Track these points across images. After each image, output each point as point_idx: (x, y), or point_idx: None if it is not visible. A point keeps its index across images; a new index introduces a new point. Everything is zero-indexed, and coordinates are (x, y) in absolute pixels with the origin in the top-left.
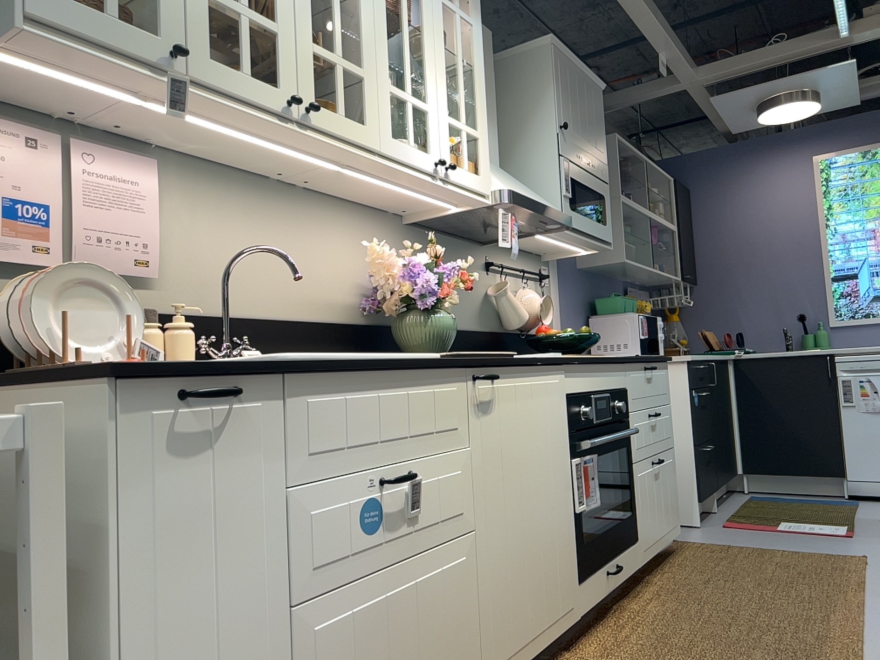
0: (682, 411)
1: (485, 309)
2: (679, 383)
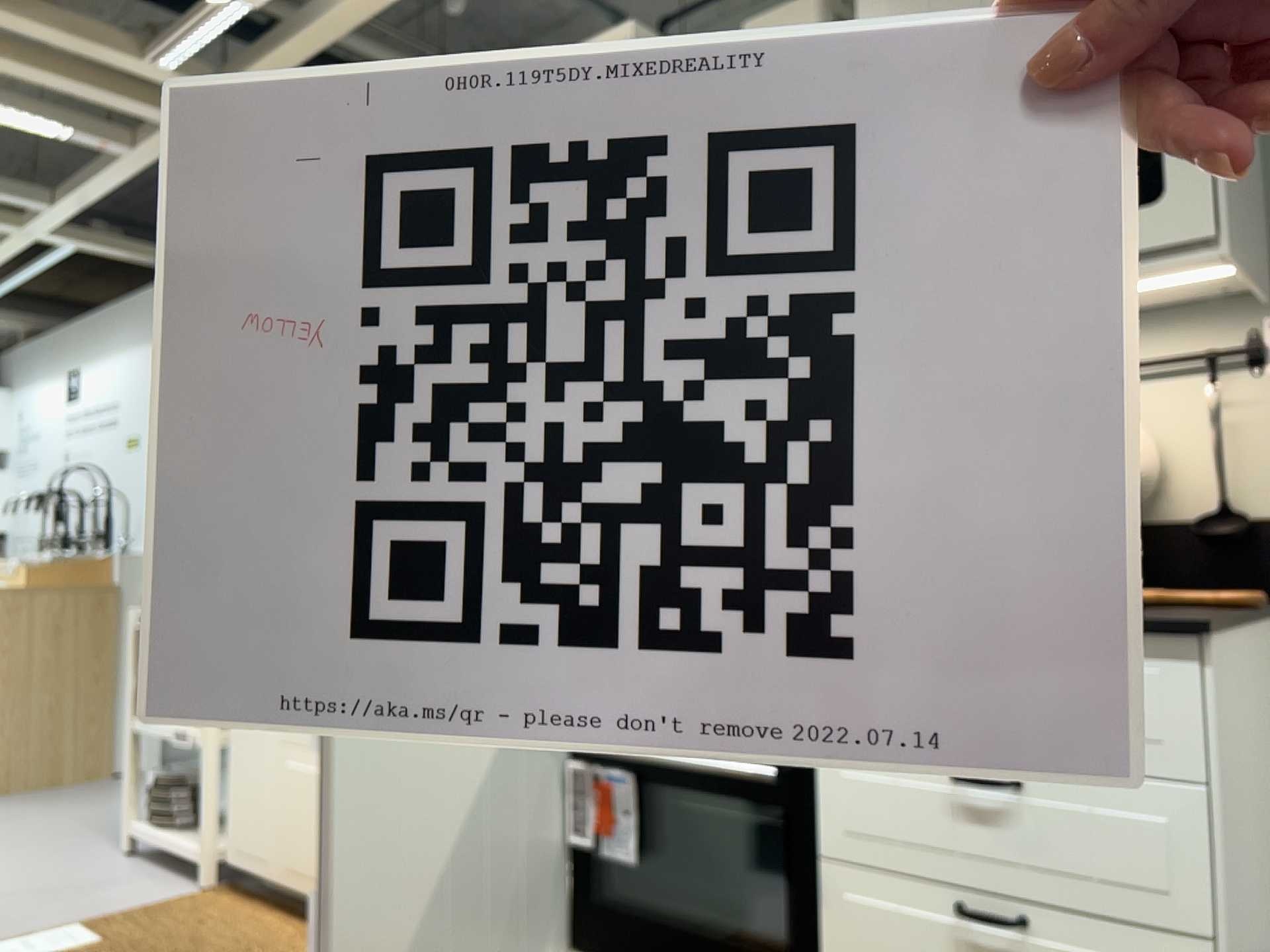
0: None
1: None
2: None
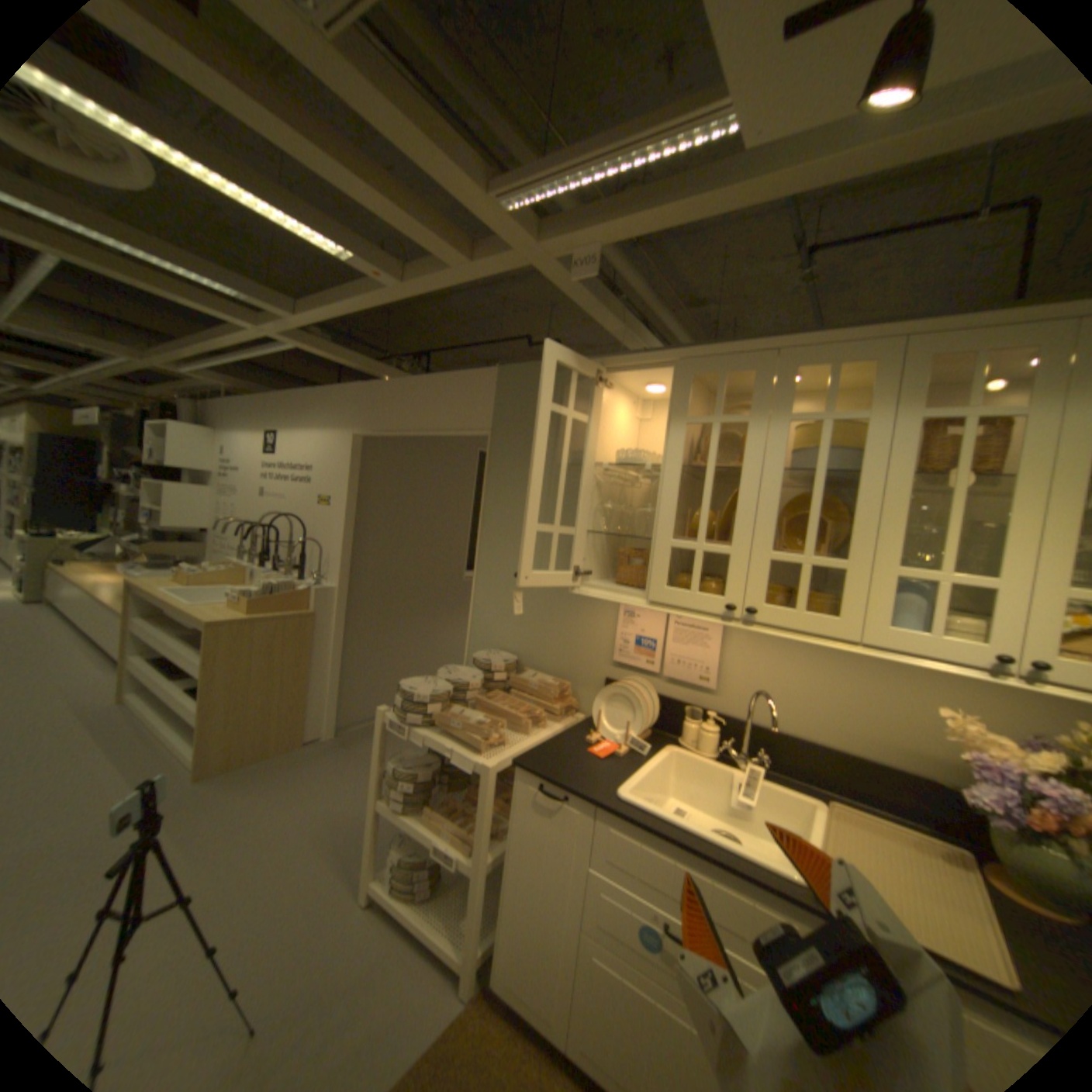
0: None
1: None
2: None
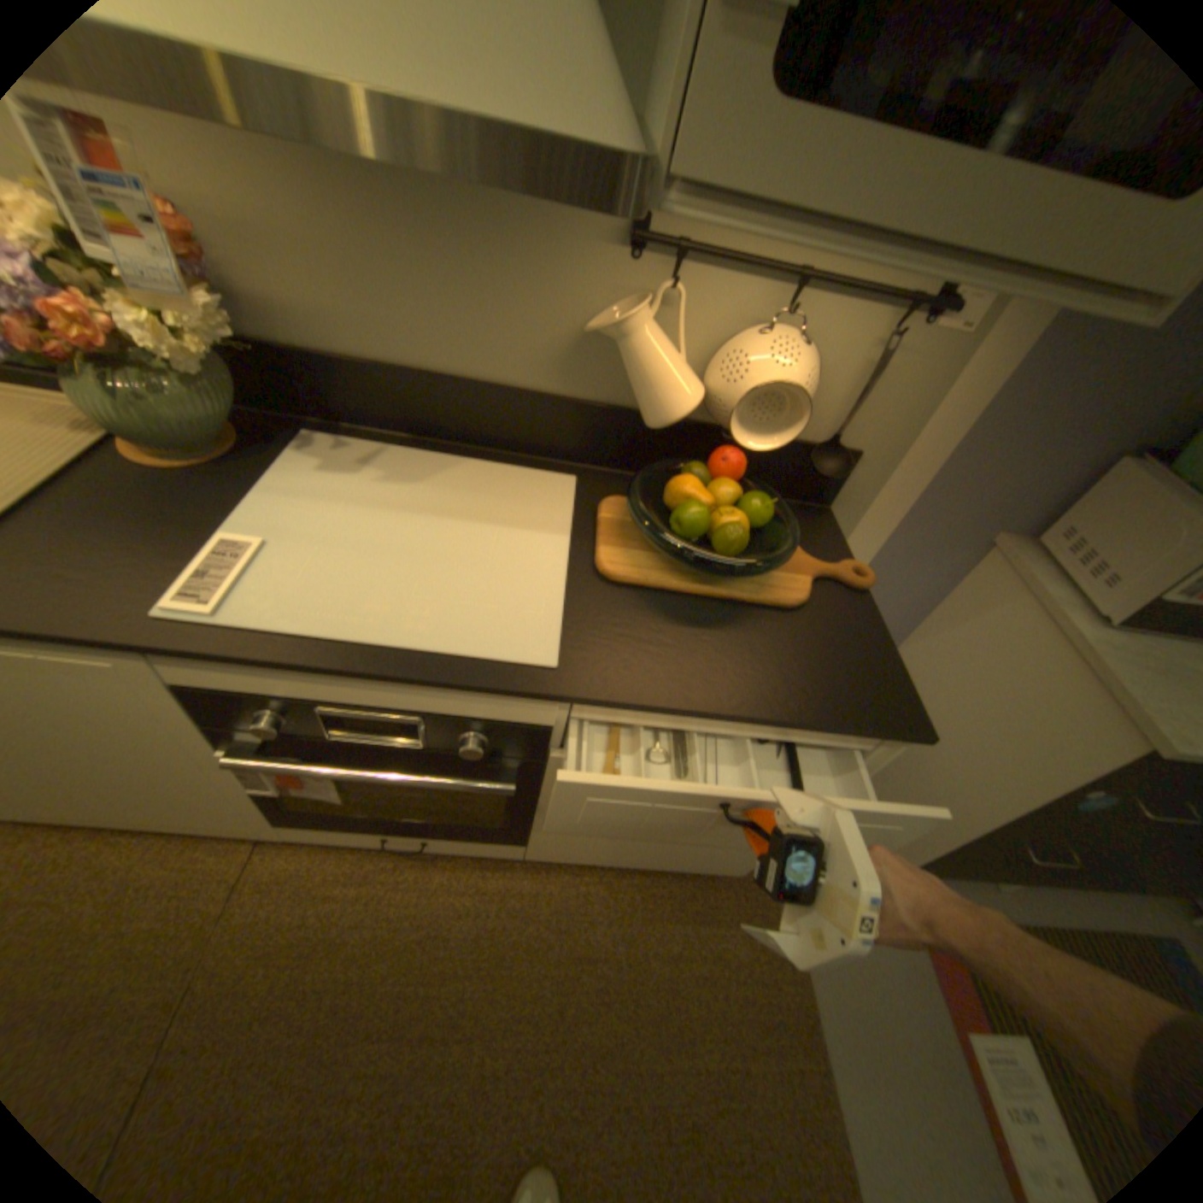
0: (1033, 781)
1: (586, 347)
2: (1089, 750)
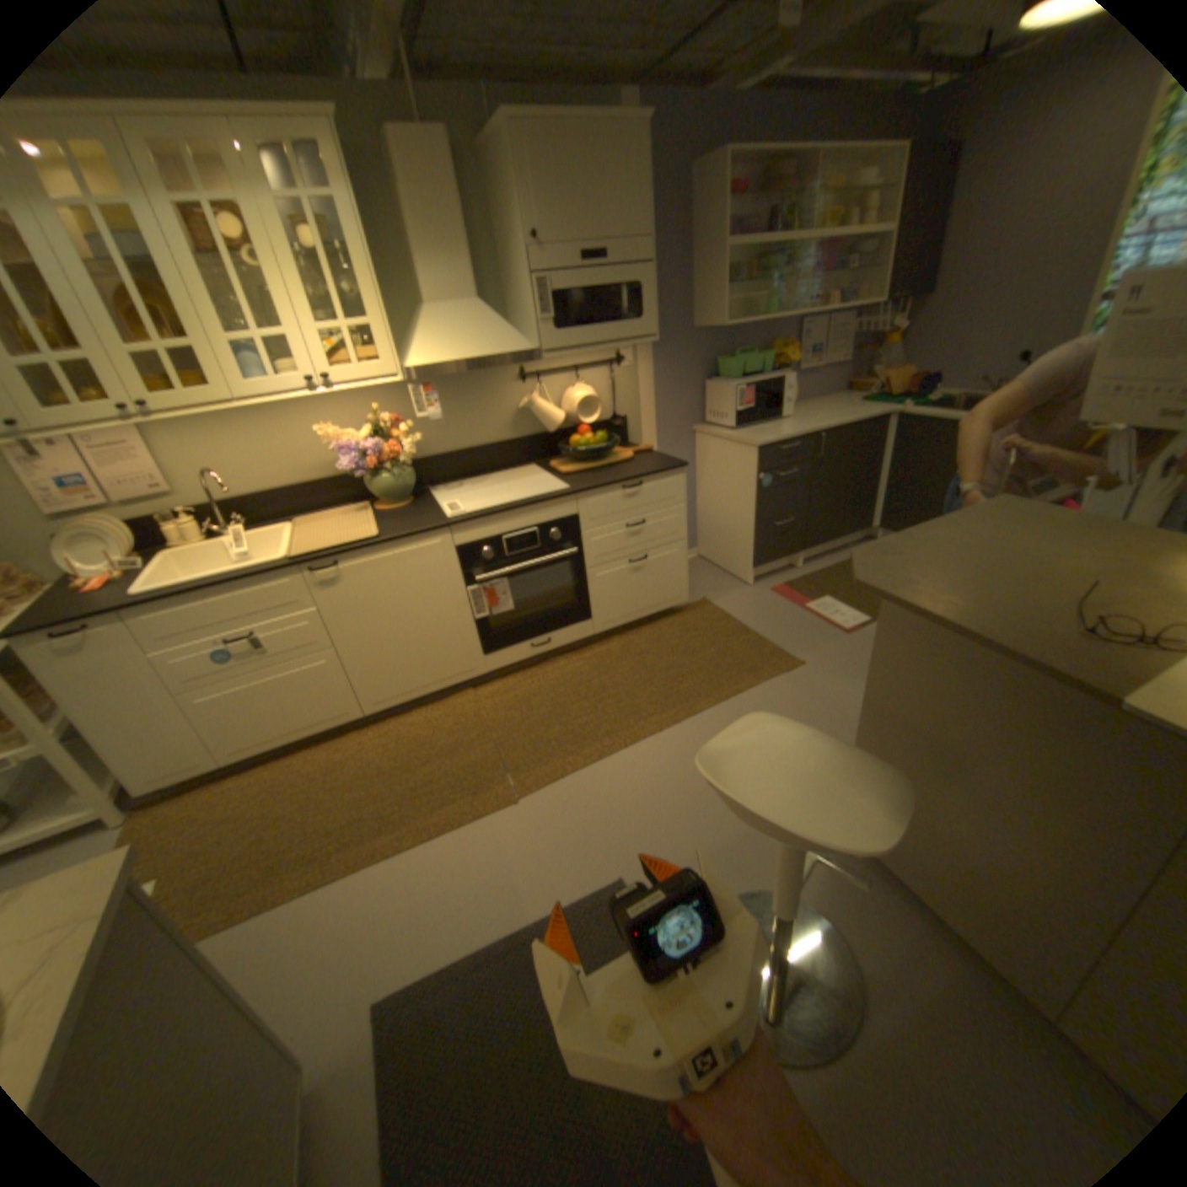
0: (750, 491)
1: (519, 418)
2: (751, 466)
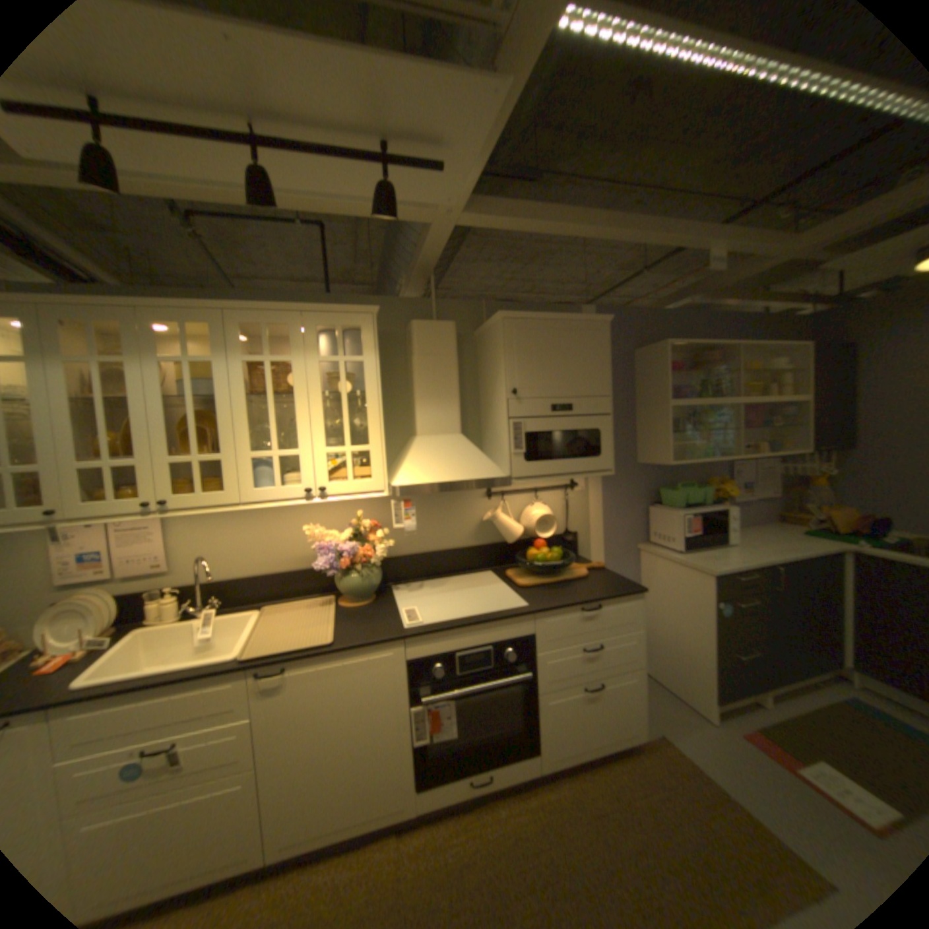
0: (708, 619)
1: (482, 528)
2: (708, 593)
